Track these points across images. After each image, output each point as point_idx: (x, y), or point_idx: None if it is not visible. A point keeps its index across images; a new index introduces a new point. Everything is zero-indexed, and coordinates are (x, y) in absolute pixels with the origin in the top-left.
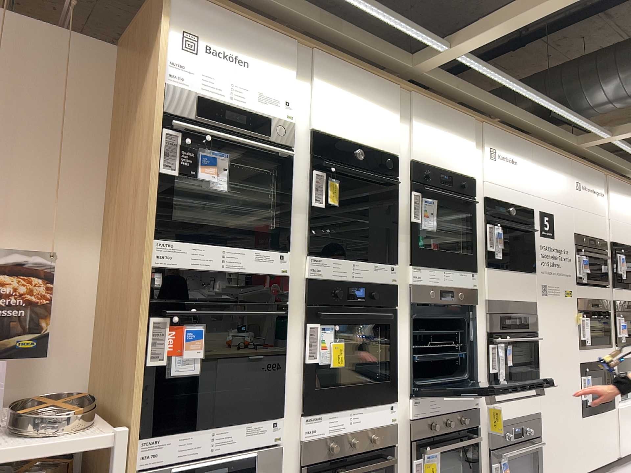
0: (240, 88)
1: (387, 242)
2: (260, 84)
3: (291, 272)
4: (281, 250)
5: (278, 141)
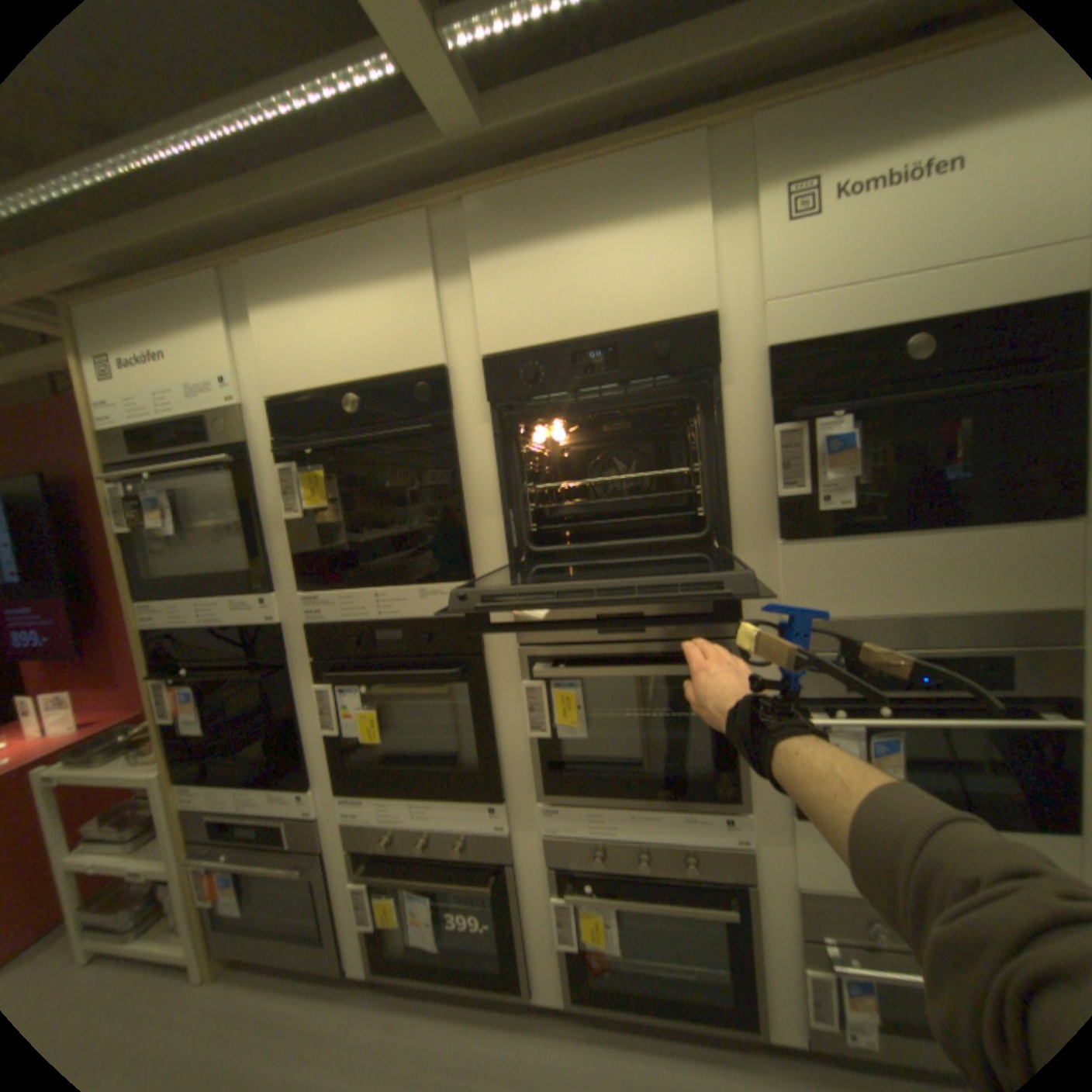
0: (151, 384)
1: (456, 542)
2: (172, 363)
3: (281, 621)
4: (256, 594)
5: (214, 438)
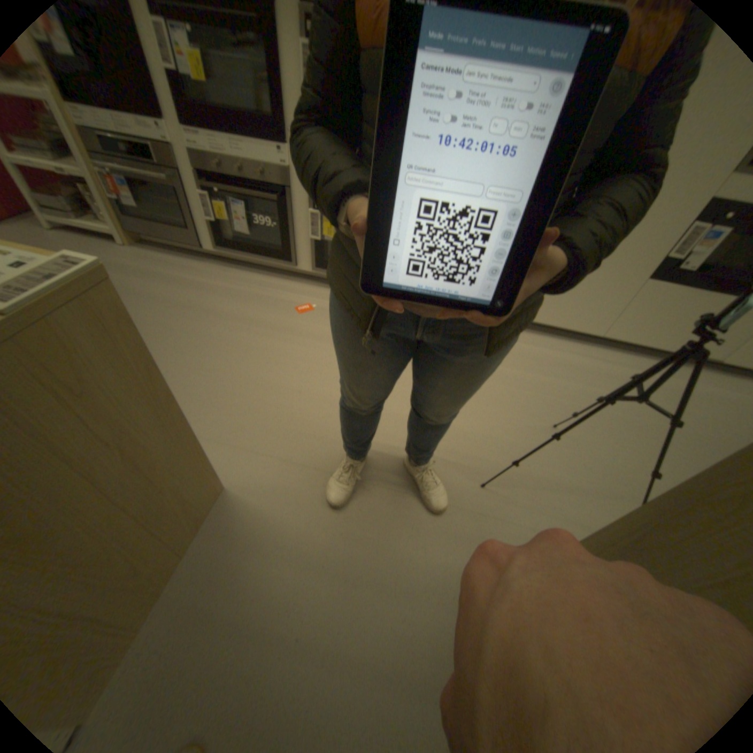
0: None
1: None
2: None
3: None
4: None
5: None
